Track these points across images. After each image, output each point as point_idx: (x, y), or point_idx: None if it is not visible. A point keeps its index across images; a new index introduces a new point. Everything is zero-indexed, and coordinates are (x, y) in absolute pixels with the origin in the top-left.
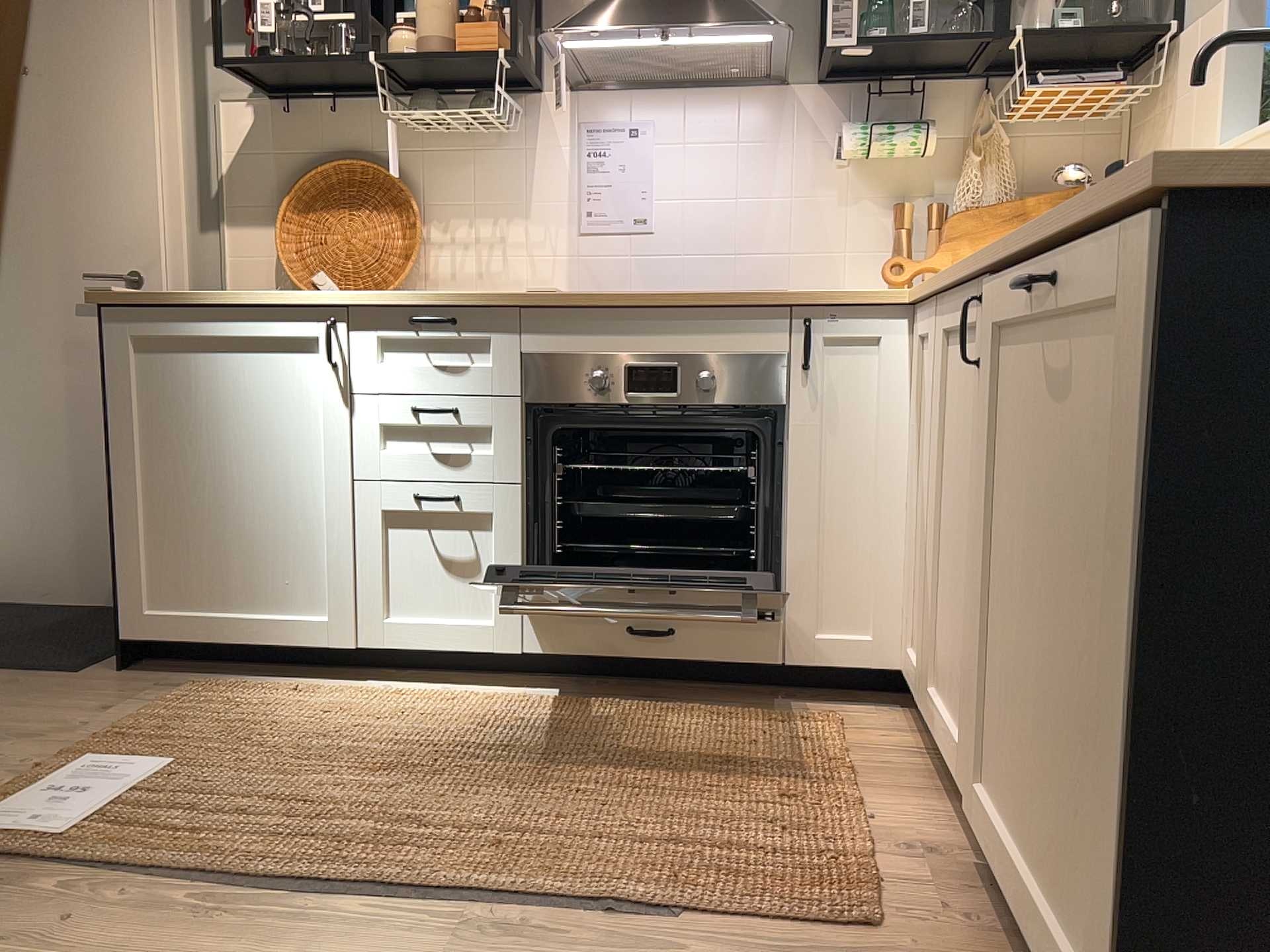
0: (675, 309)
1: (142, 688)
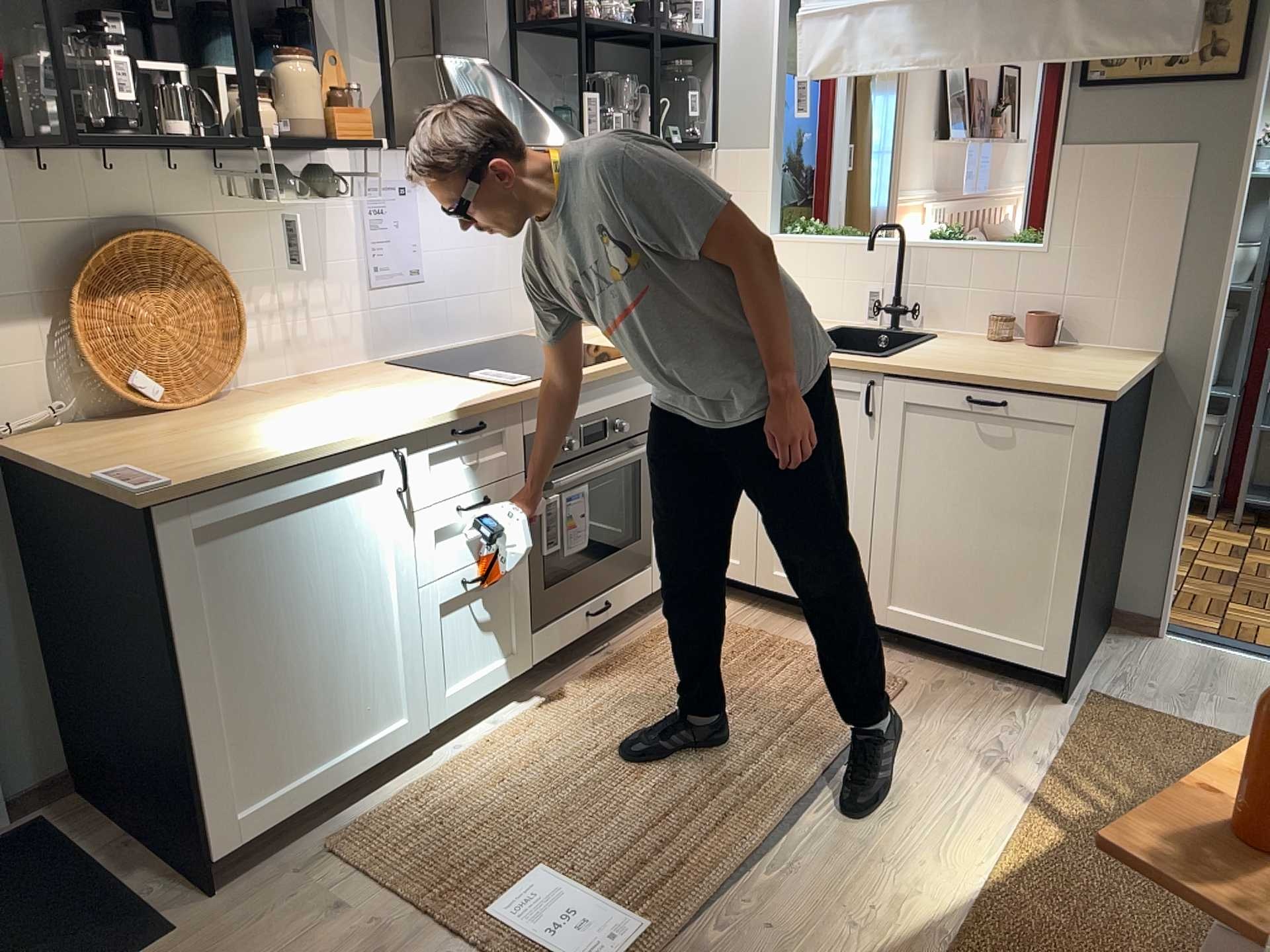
0: (604, 379)
1: (295, 882)
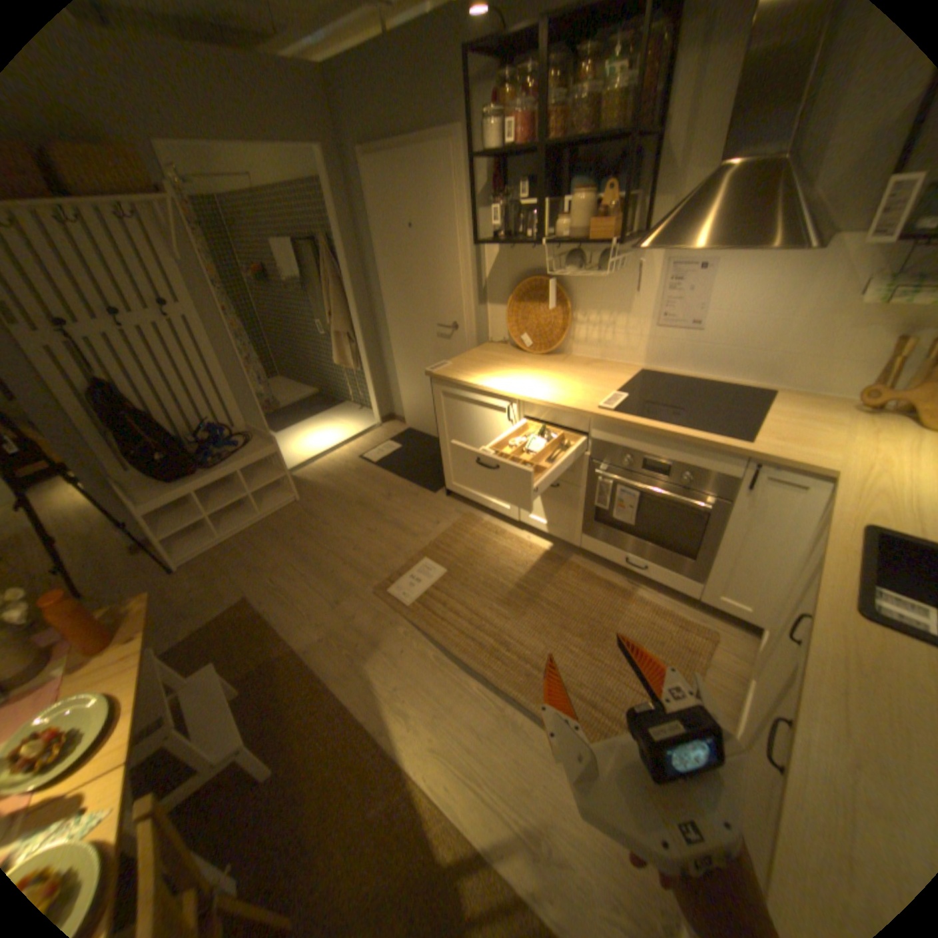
0: (674, 439)
1: (450, 510)
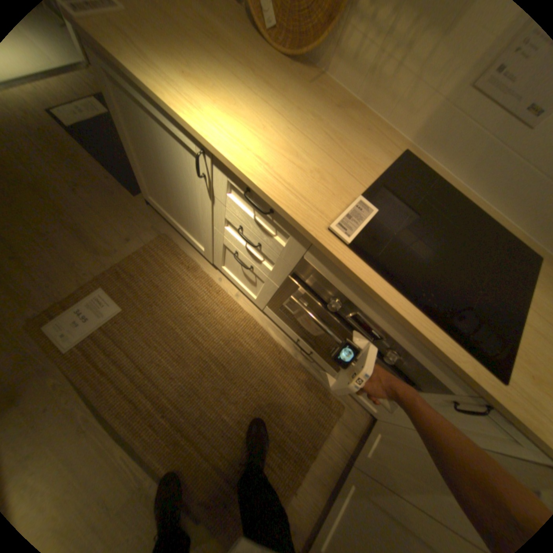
0: (411, 331)
1: (147, 227)
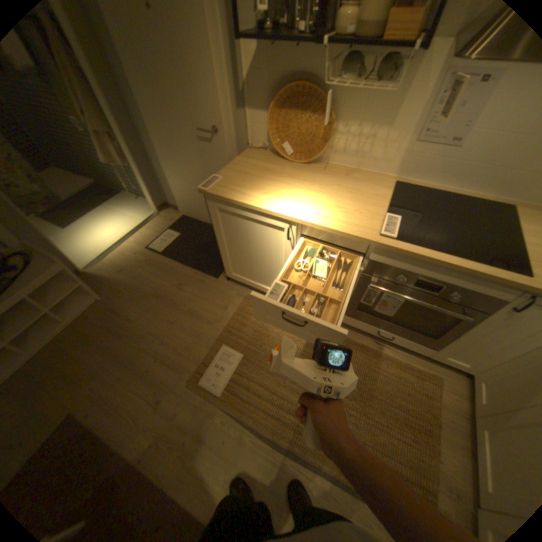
0: (457, 269)
1: (233, 294)
